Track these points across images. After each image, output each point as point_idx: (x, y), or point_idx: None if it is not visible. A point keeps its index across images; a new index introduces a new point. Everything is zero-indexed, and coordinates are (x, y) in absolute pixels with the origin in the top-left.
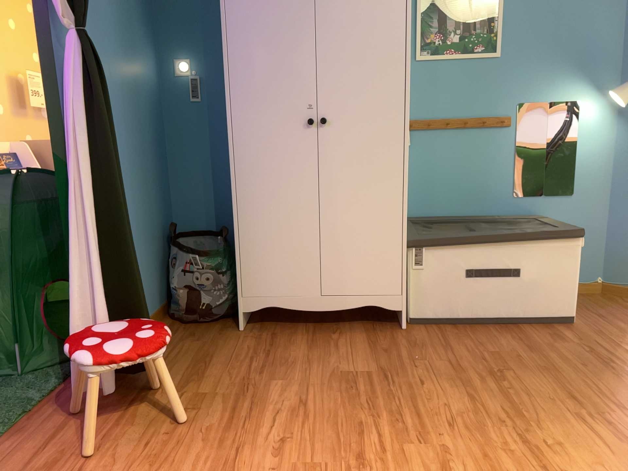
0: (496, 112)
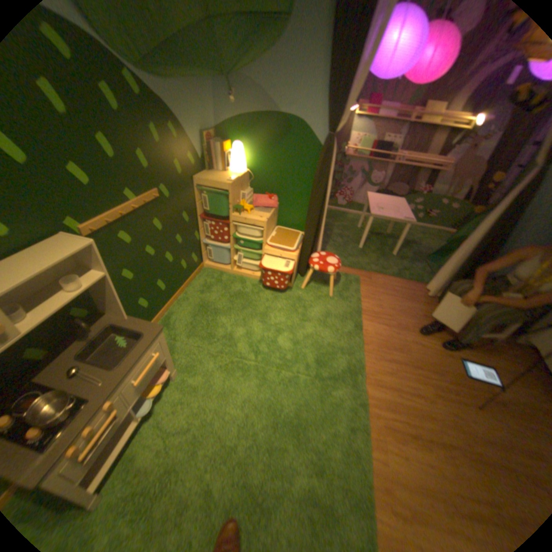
0: None
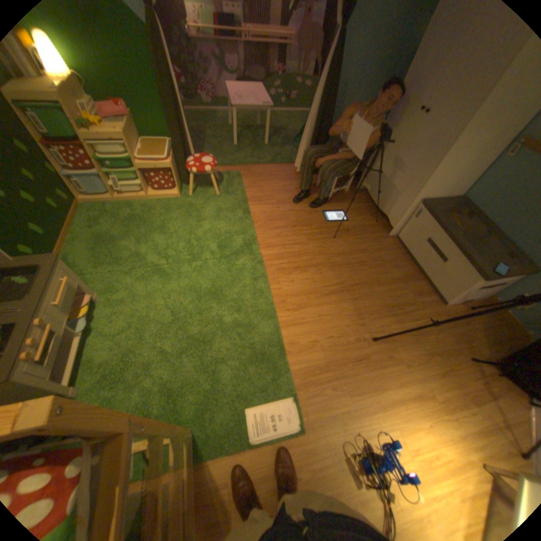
0: None
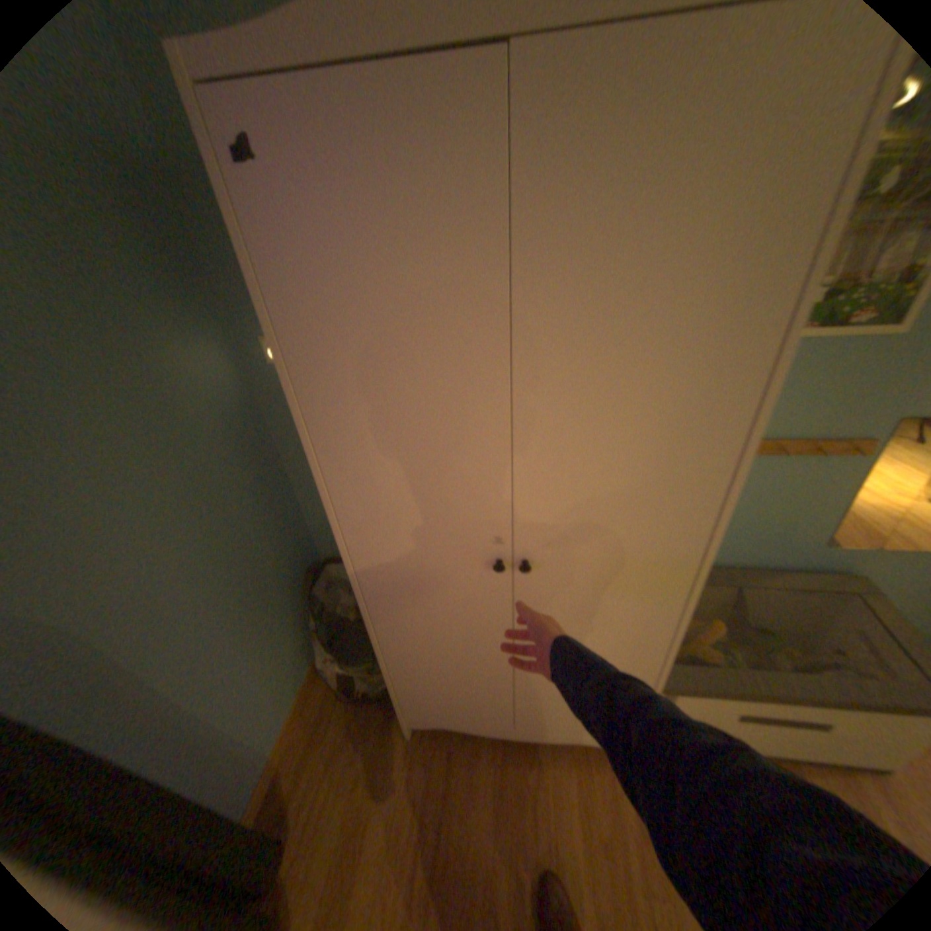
0: (847, 429)
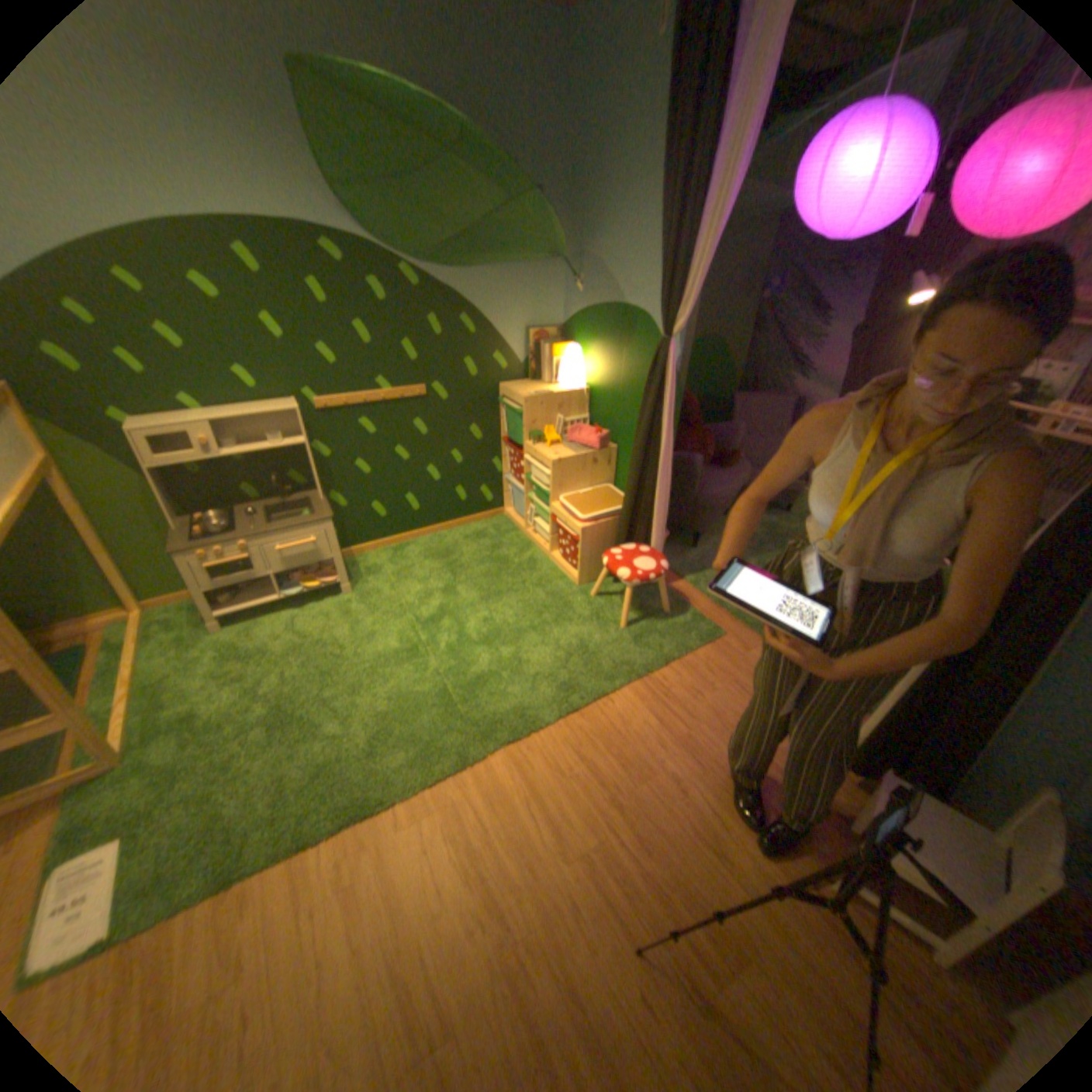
0: None
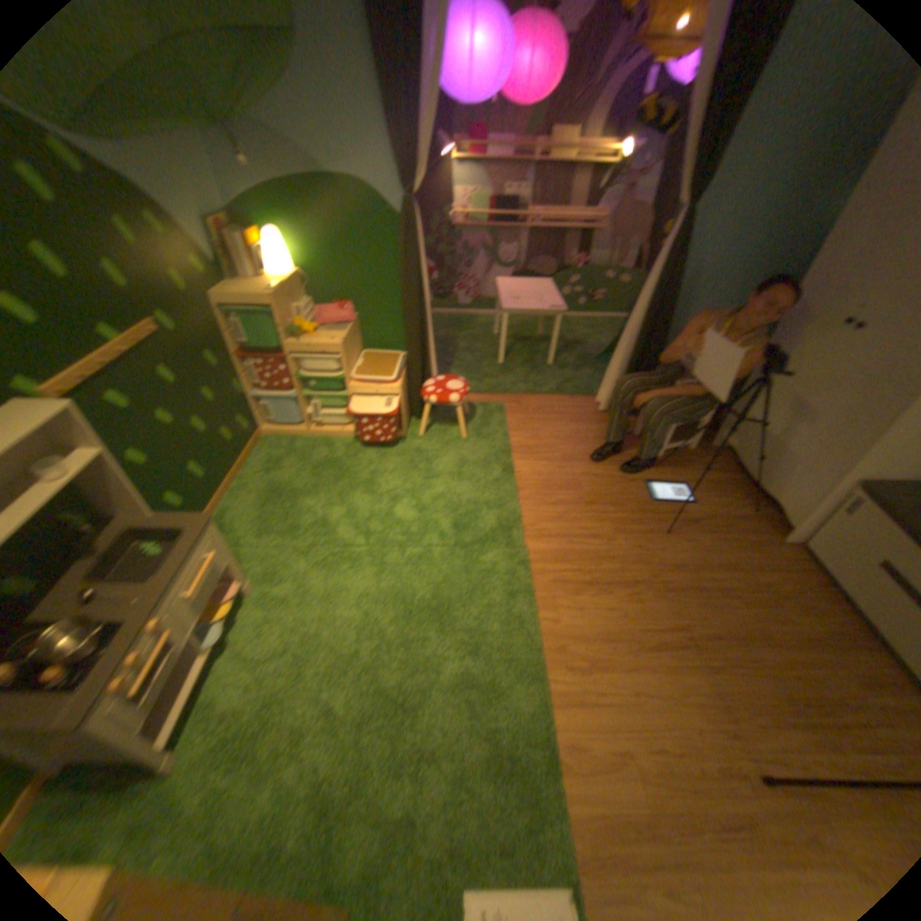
0: None
